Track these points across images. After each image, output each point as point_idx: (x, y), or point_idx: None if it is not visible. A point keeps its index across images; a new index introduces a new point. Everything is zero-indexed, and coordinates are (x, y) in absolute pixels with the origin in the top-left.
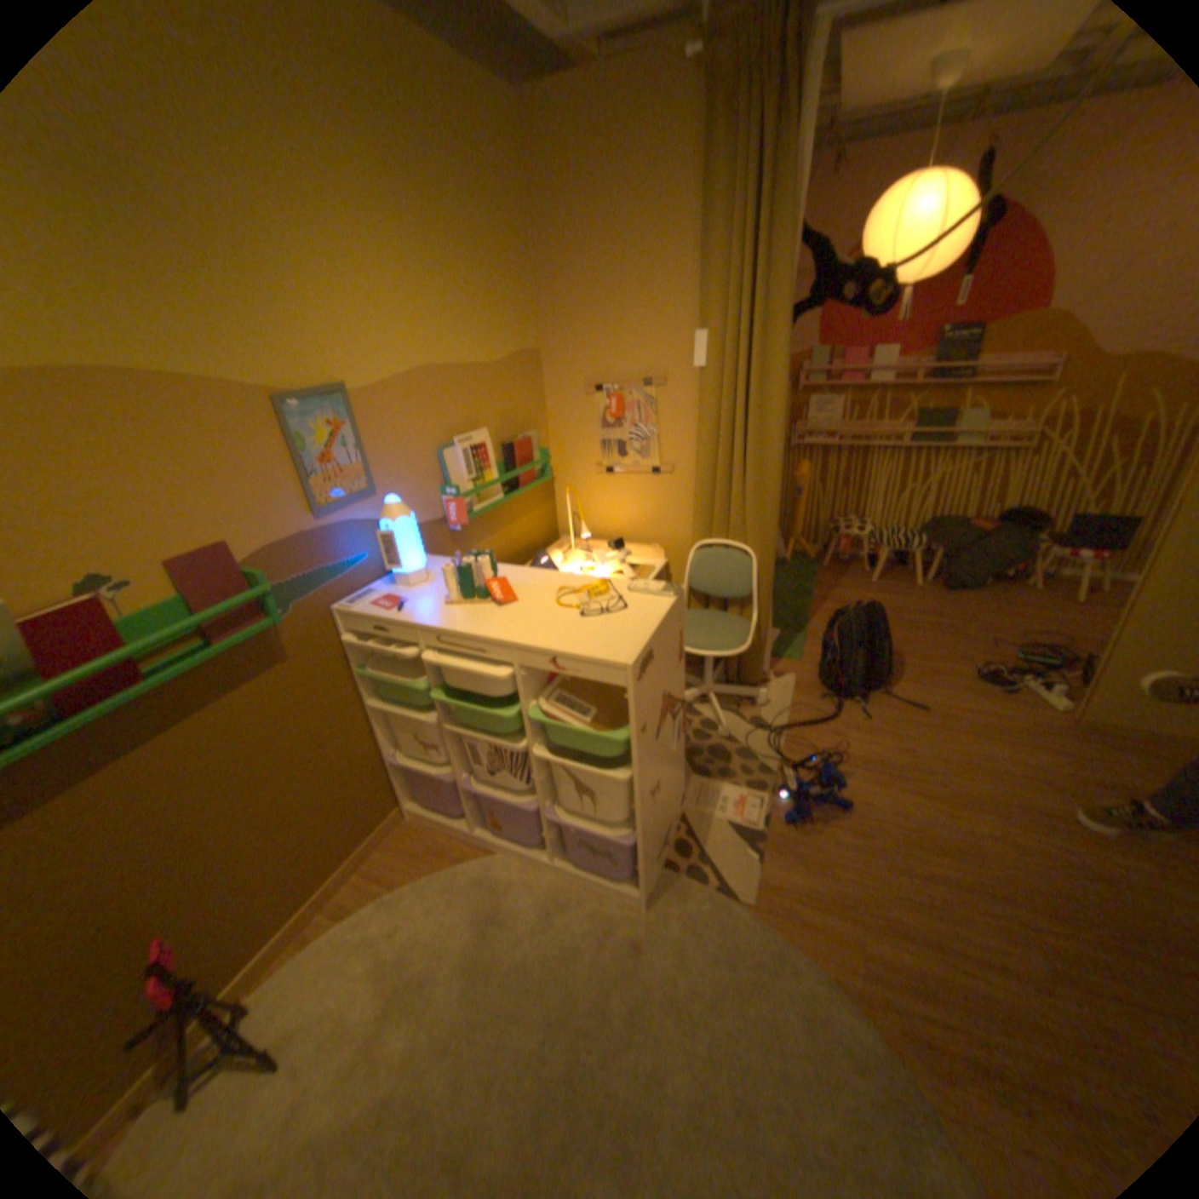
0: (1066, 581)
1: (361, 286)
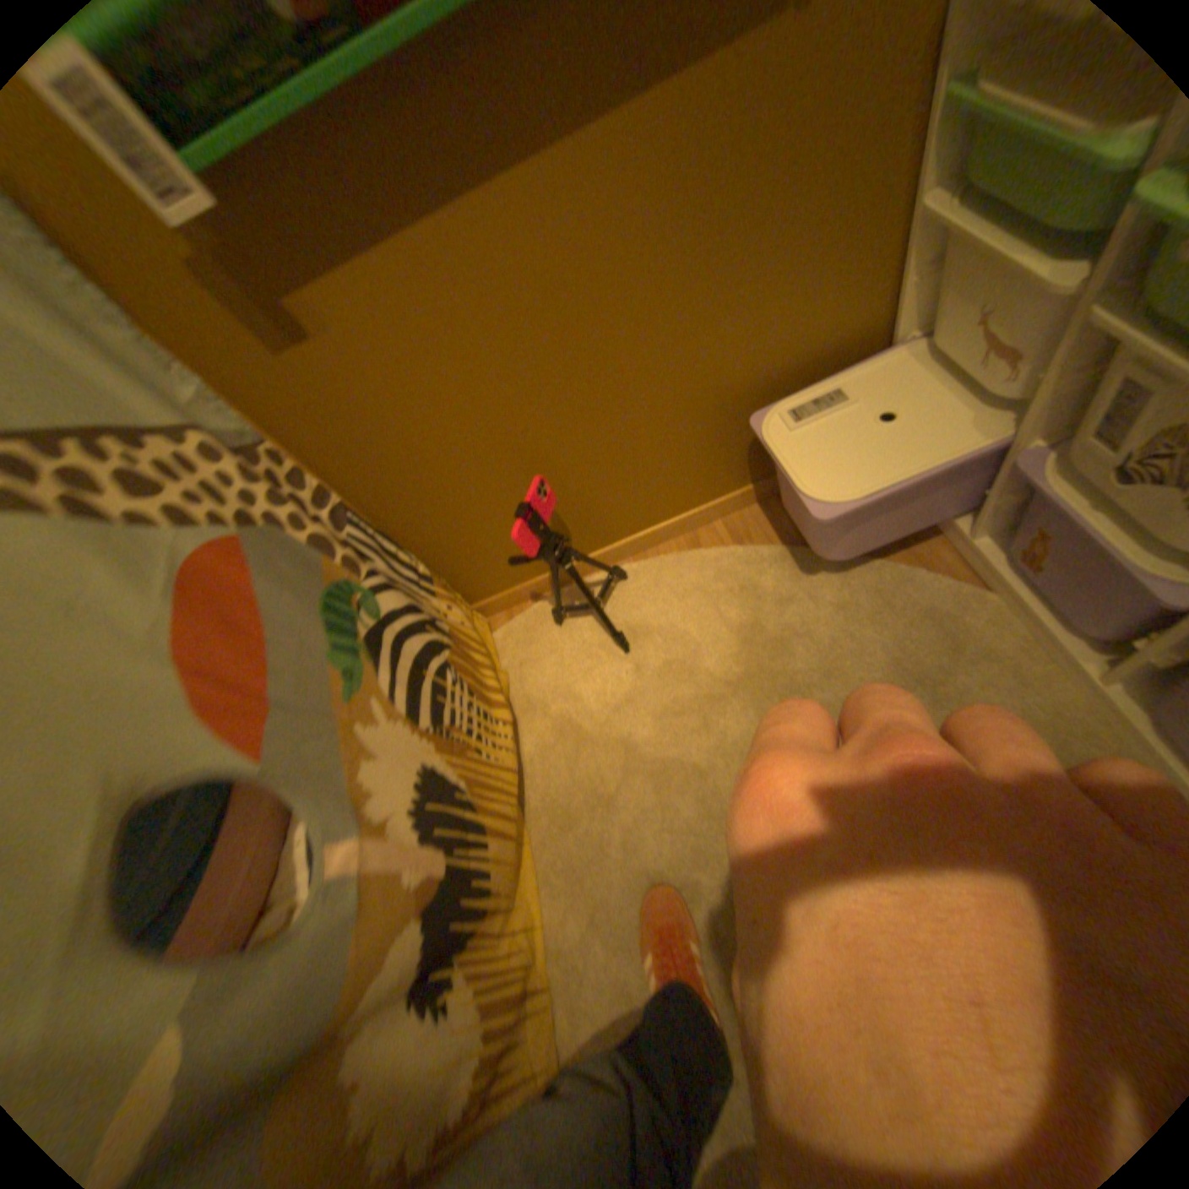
0: None
1: None
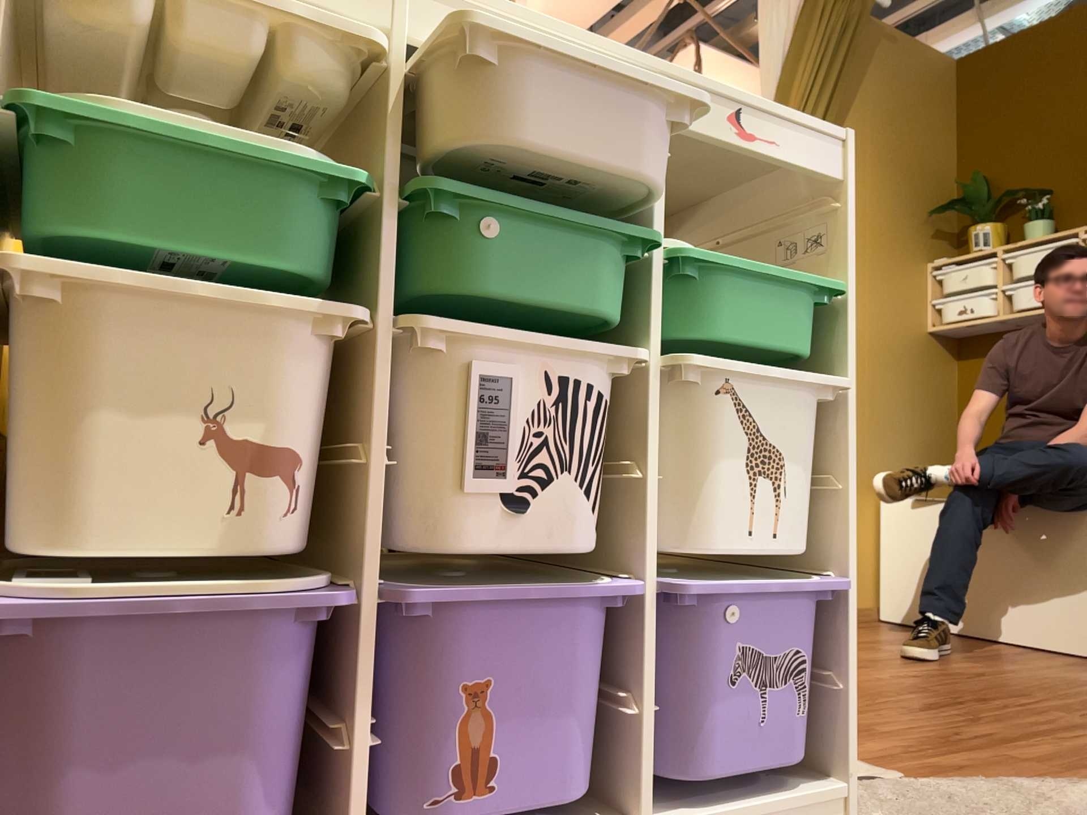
0: None
1: None
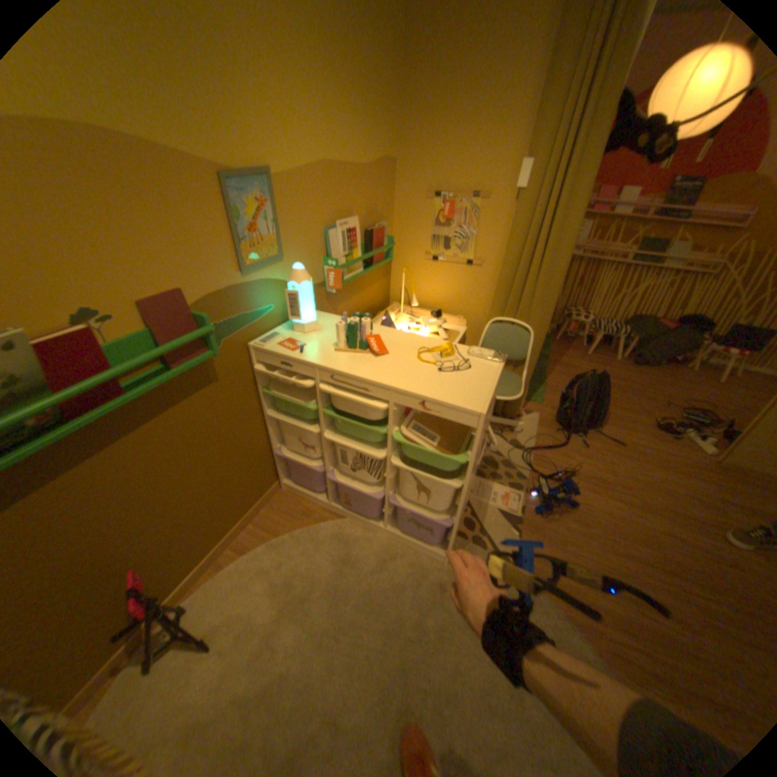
0: (712, 367)
1: (287, 83)
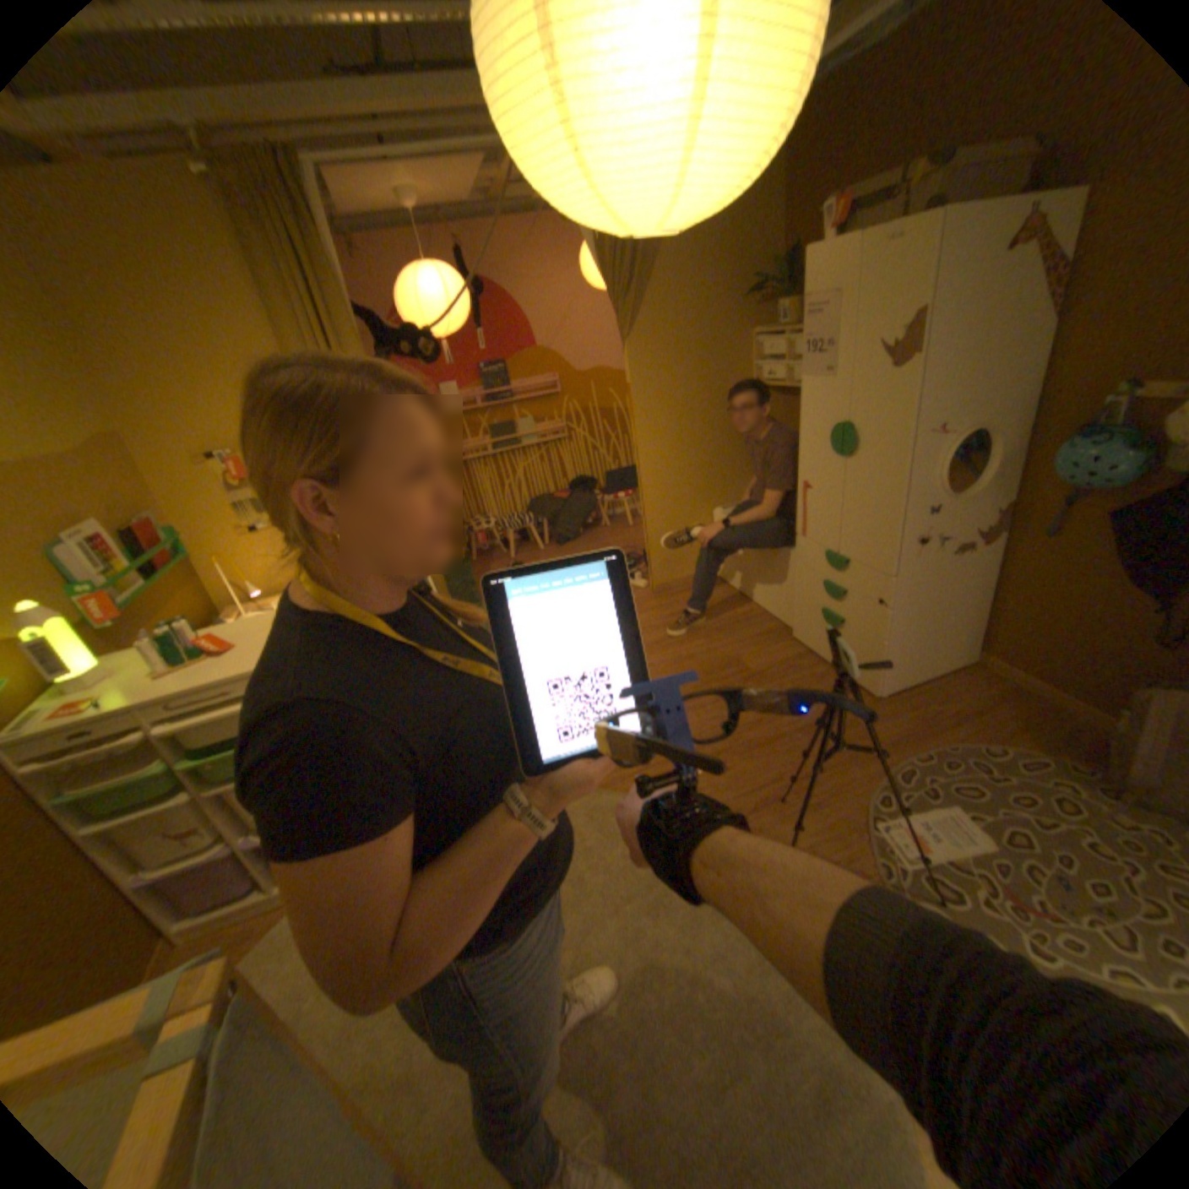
0: (619, 518)
1: None
